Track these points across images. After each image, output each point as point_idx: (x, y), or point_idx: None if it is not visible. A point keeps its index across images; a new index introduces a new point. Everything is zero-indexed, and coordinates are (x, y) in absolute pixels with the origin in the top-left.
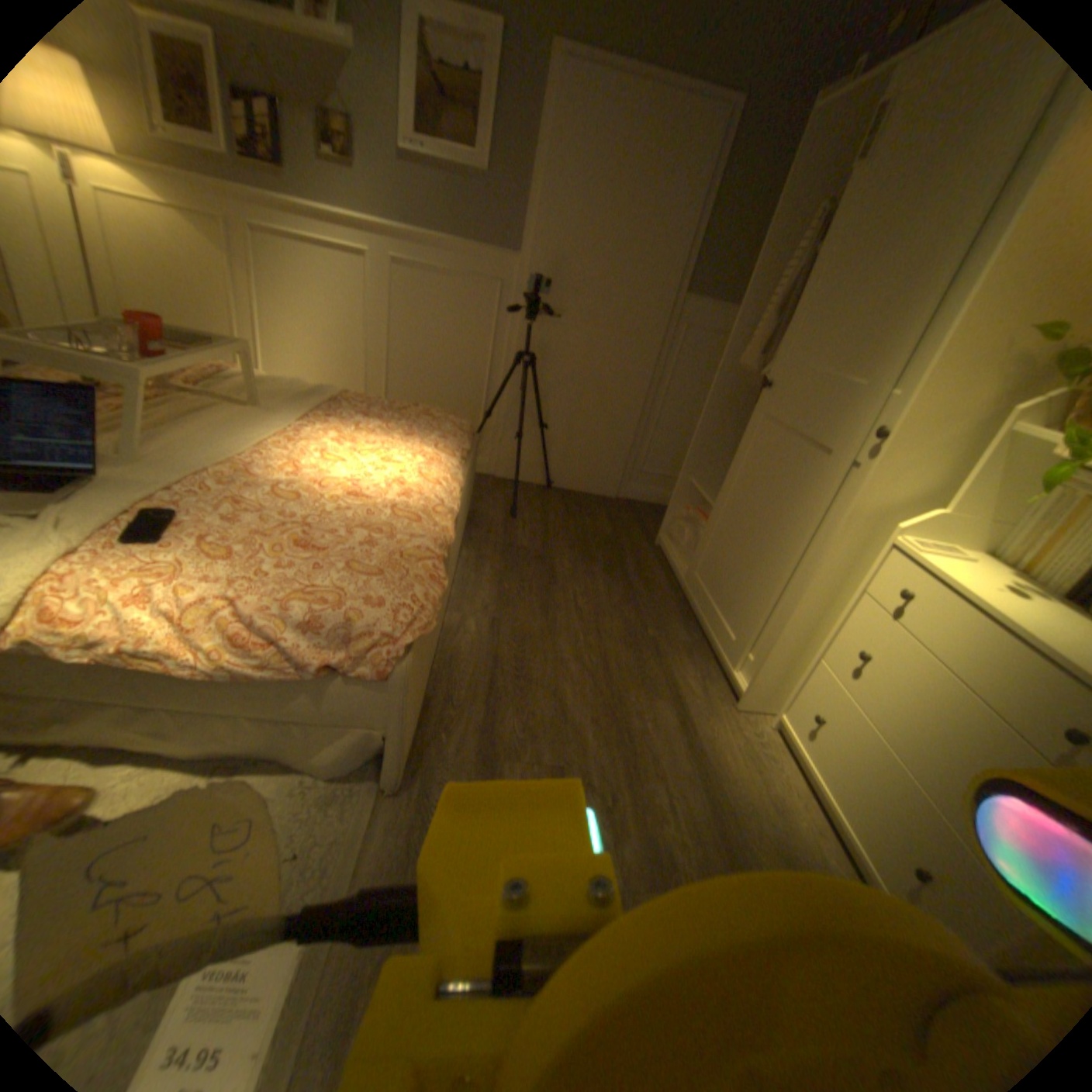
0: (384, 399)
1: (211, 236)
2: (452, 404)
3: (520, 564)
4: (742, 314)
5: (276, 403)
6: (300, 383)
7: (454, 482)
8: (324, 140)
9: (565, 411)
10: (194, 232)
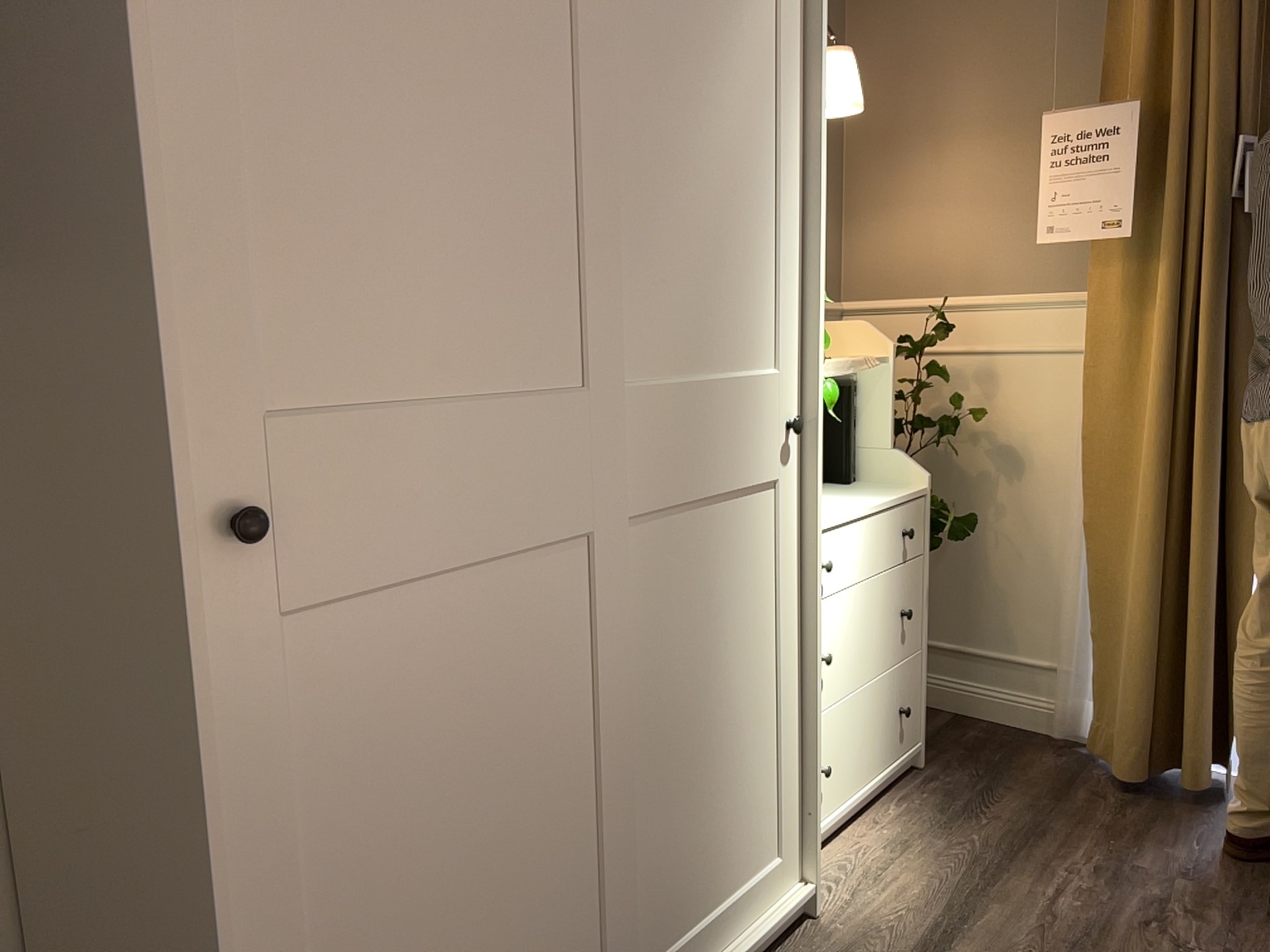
0: None
1: None
2: None
3: None
4: (179, 287)
5: None
6: None
7: None
8: None
9: None
10: None
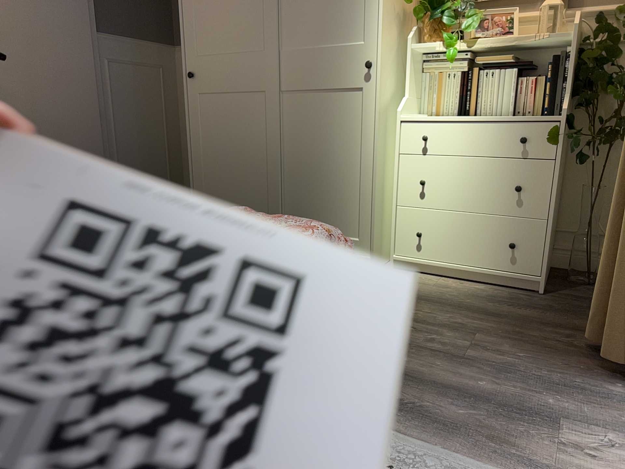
0: None
1: None
2: None
3: None
4: (185, 35)
5: None
6: None
7: None
8: None
9: None
10: None
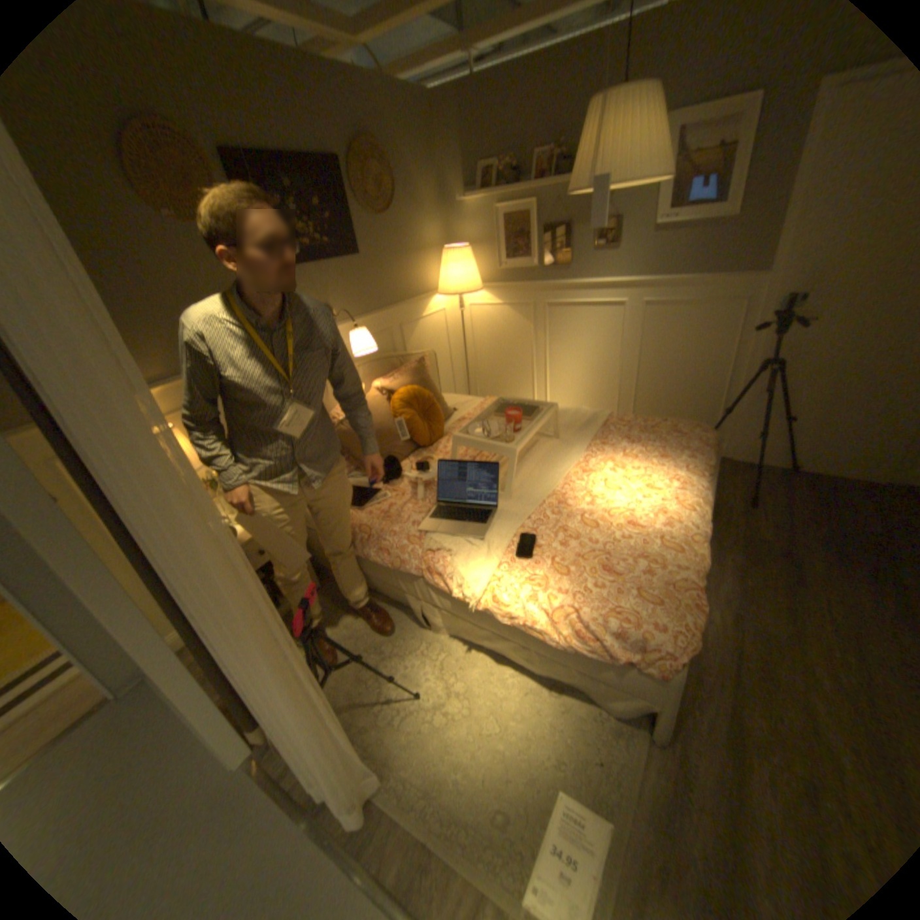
0: (640, 419)
1: (525, 316)
2: (693, 403)
3: (765, 562)
4: None
5: (570, 437)
6: (581, 413)
7: (706, 504)
8: (600, 238)
9: (821, 402)
10: (516, 316)
